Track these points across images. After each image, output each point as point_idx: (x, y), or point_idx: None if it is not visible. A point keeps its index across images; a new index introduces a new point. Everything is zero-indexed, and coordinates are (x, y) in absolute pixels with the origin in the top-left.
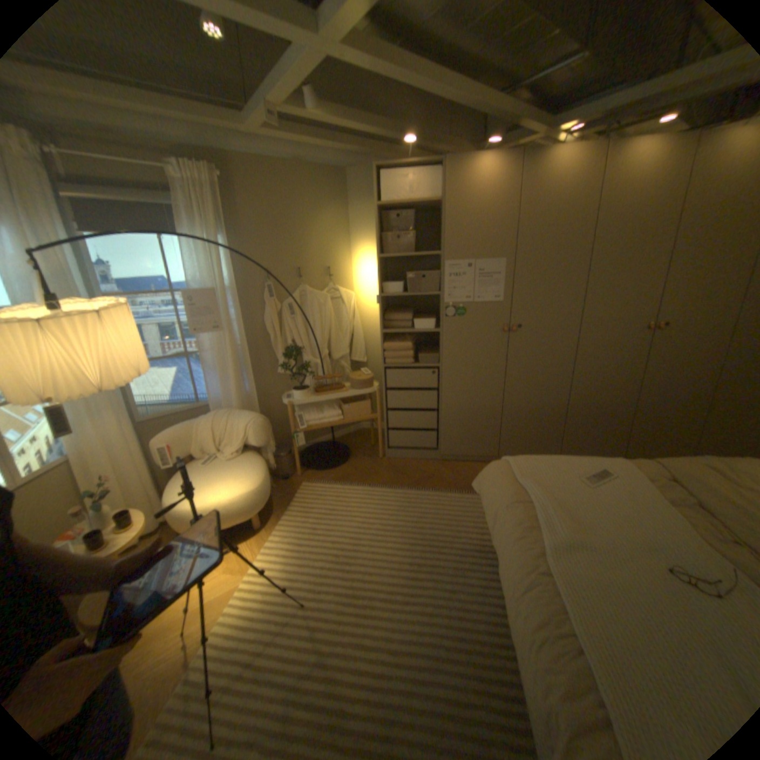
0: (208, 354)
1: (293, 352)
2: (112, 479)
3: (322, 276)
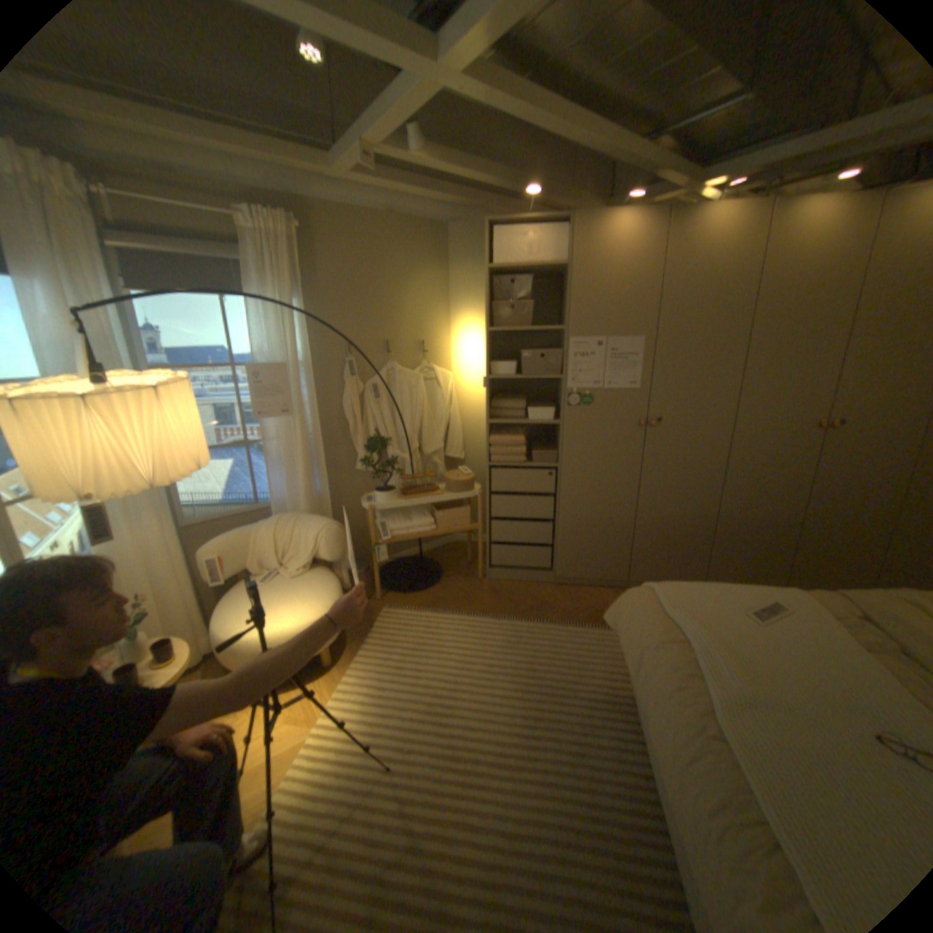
0: (273, 444)
1: (377, 444)
2: (149, 598)
3: (414, 352)
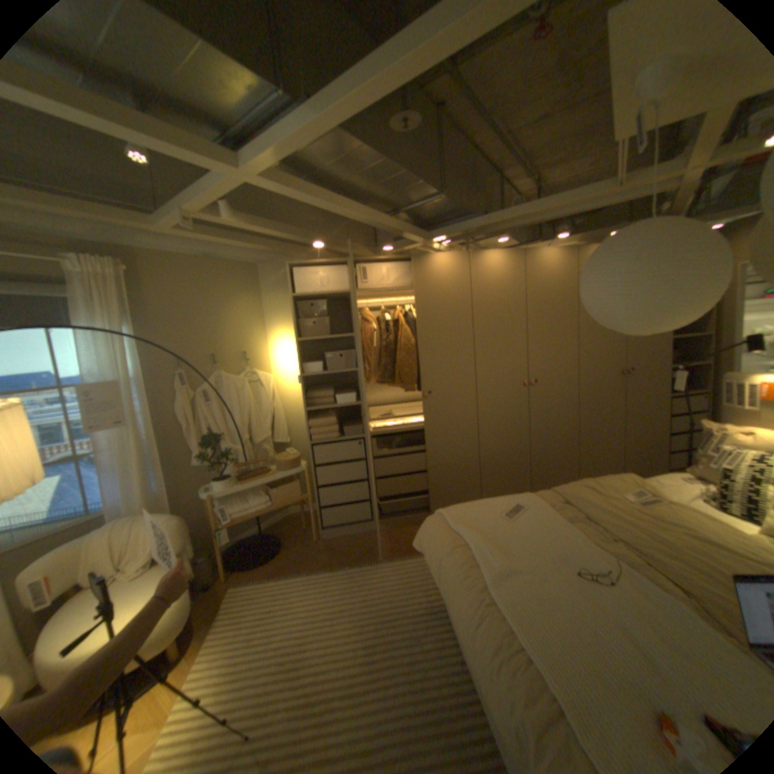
0: (106, 454)
1: (211, 440)
2: None
3: (239, 361)
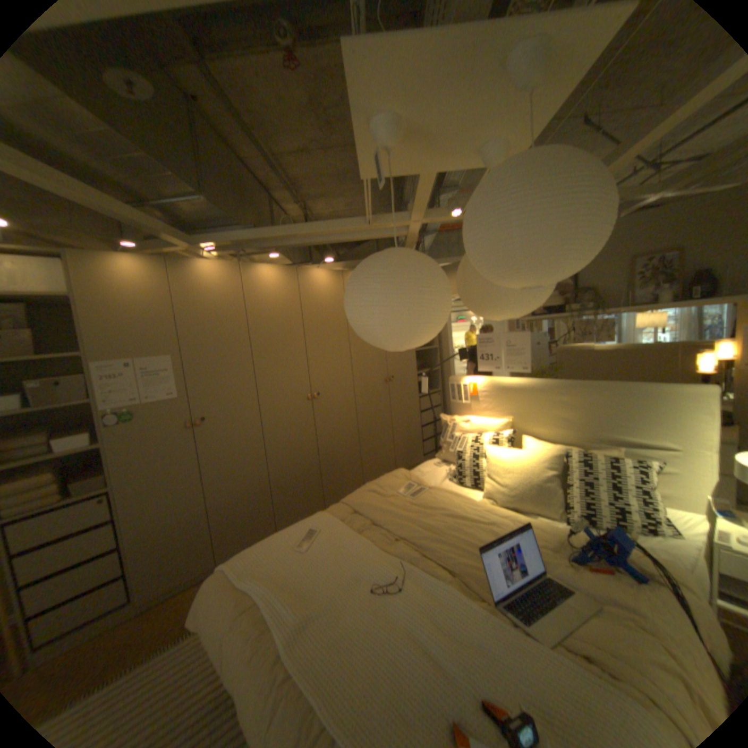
0: None
1: None
2: None
3: None
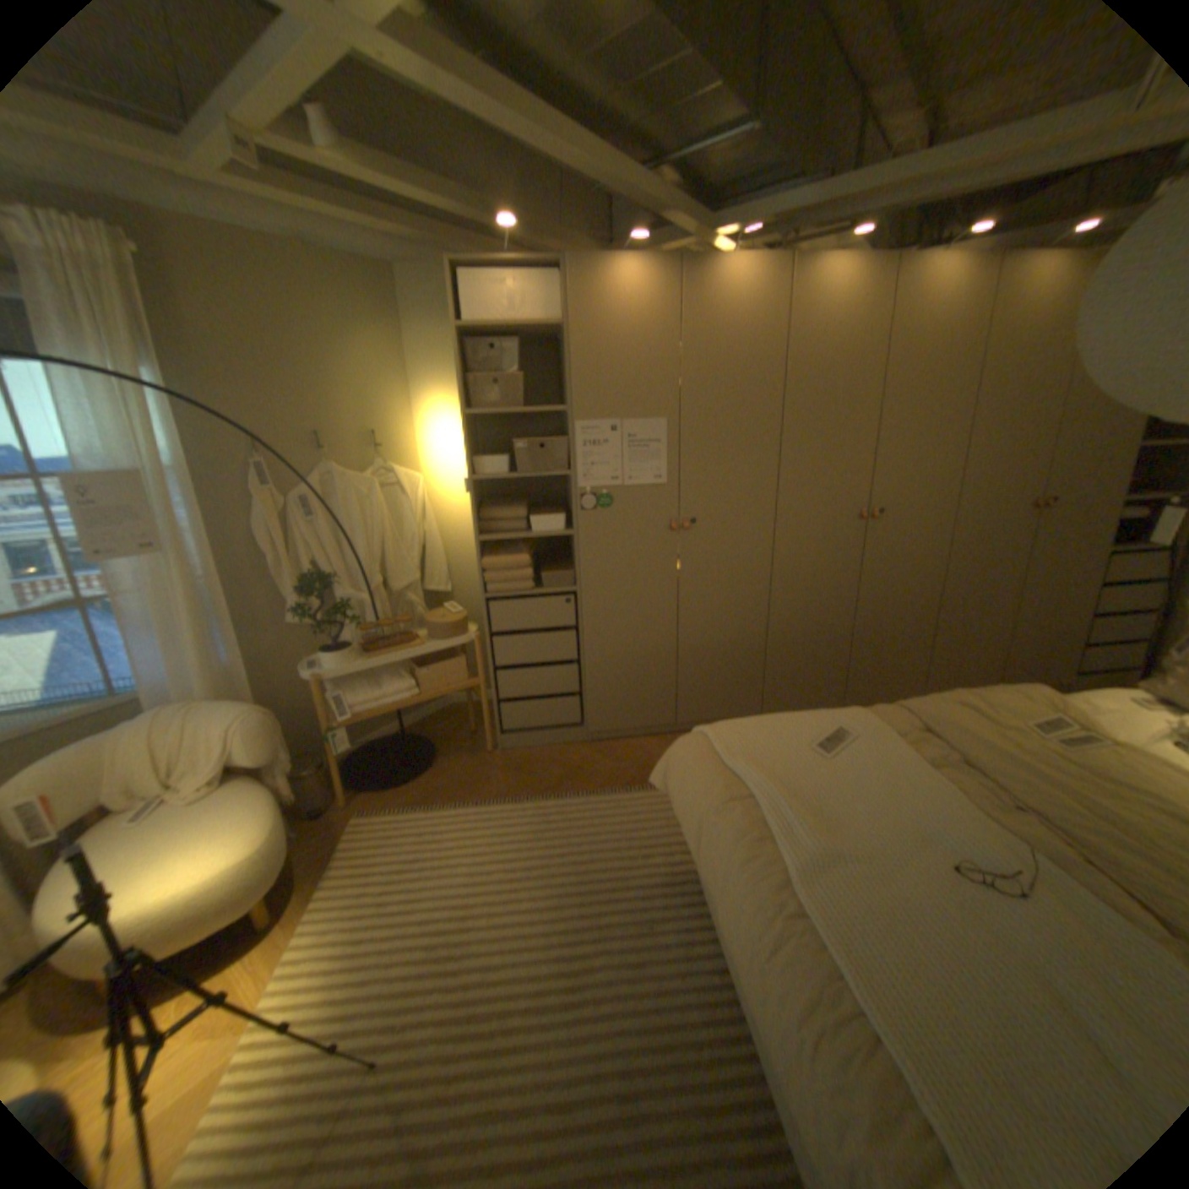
0: (130, 599)
1: (315, 583)
2: None
3: (362, 447)
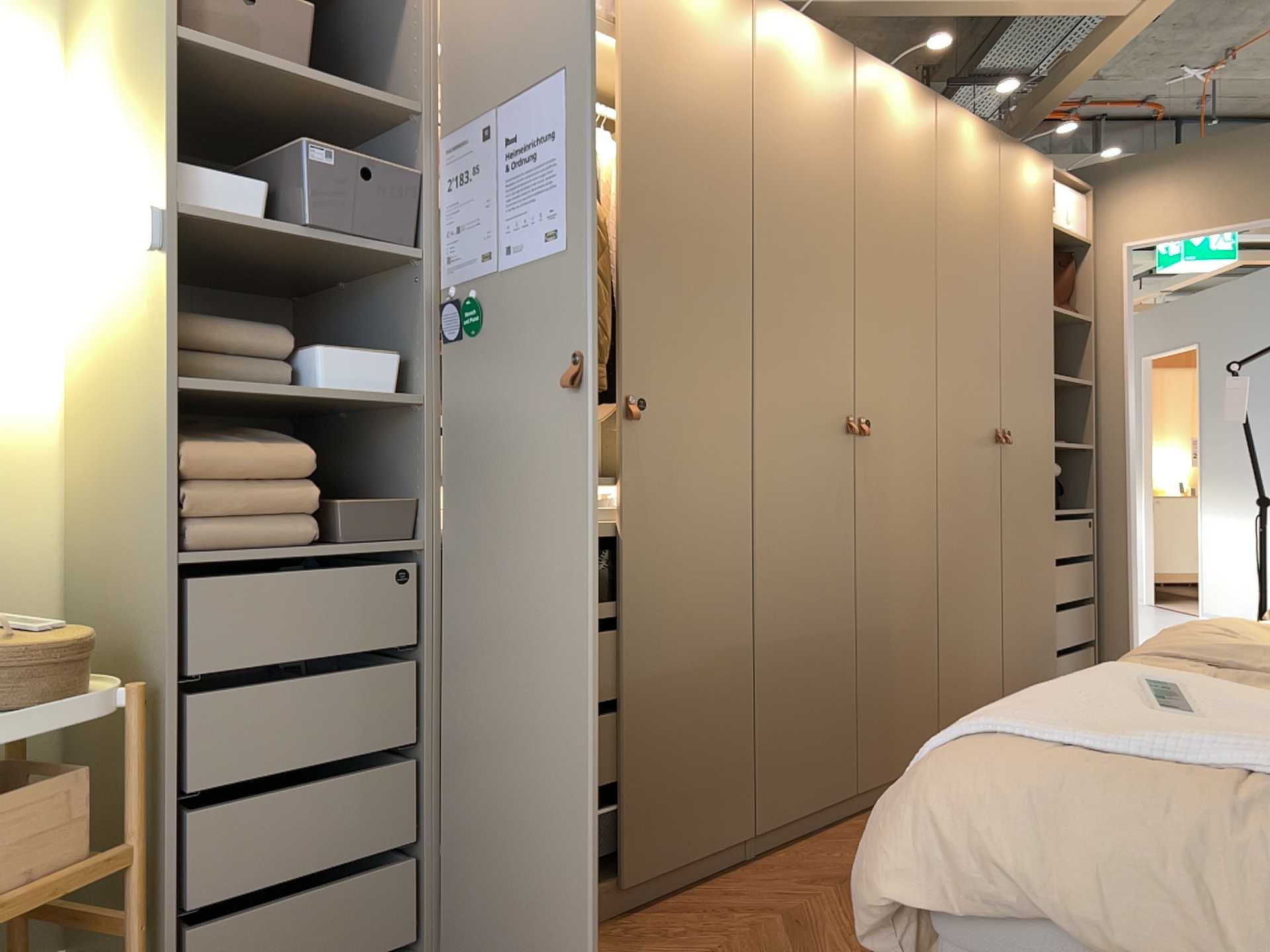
0: None
1: None
2: None
3: None
